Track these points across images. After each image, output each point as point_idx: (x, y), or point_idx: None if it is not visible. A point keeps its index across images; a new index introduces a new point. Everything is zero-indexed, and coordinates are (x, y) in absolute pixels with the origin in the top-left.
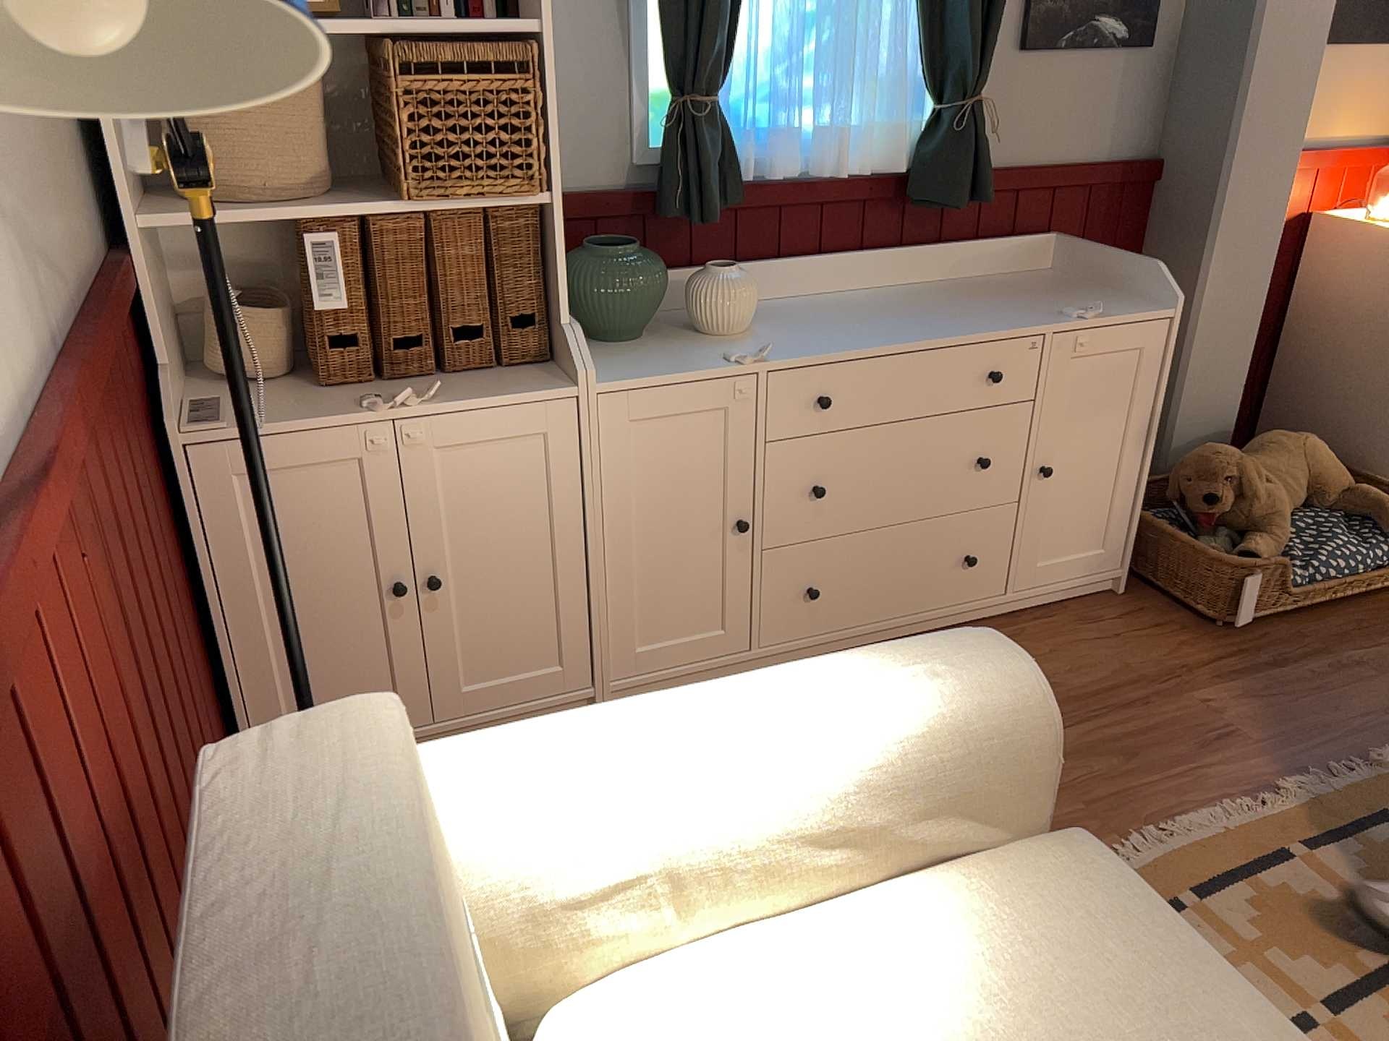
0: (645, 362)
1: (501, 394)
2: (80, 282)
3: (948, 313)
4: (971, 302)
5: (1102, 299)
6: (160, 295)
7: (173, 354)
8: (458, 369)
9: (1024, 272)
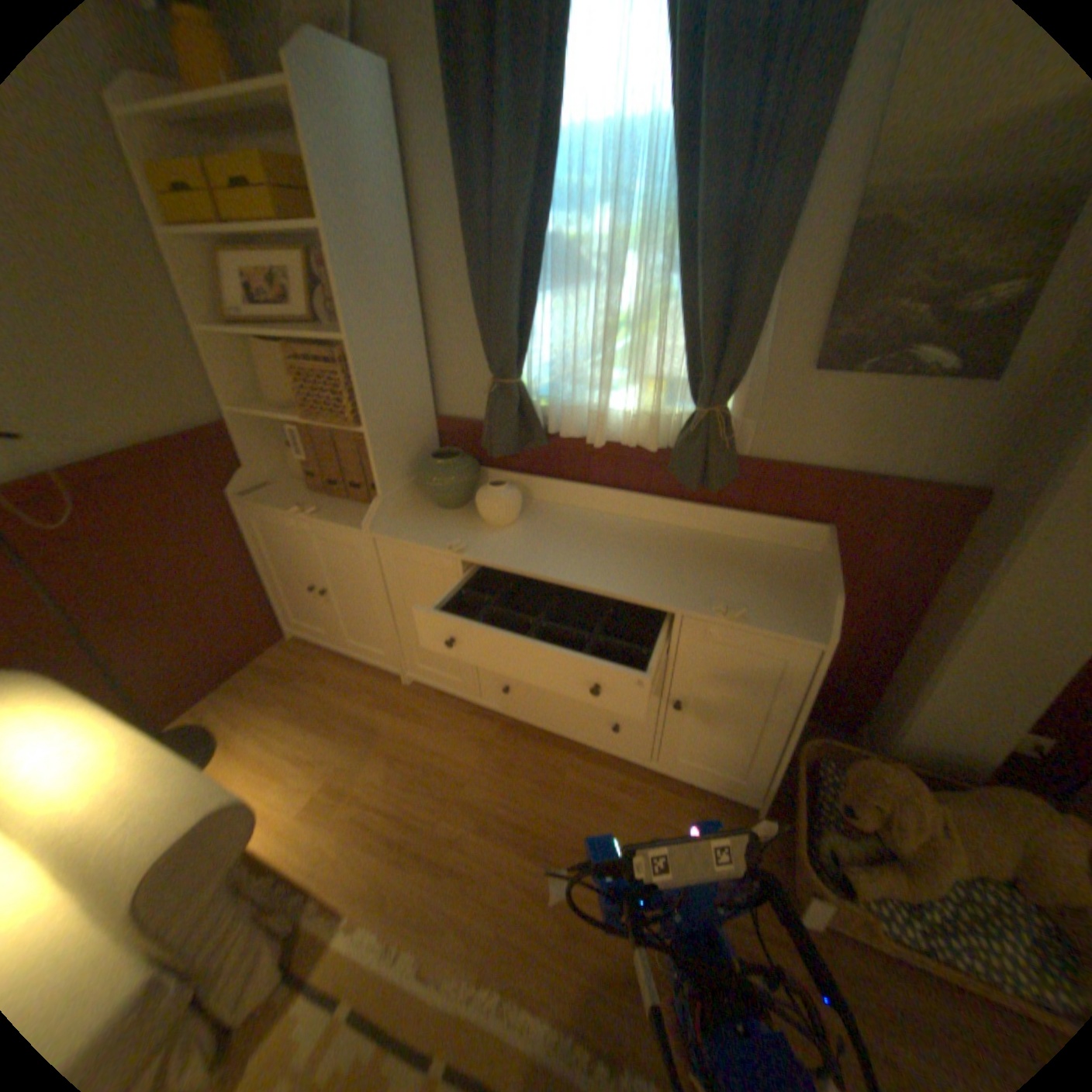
0: (421, 526)
1: (341, 521)
2: (134, 436)
3: (641, 561)
4: (678, 559)
5: (787, 600)
6: (249, 436)
7: (256, 461)
8: (356, 499)
9: (784, 546)
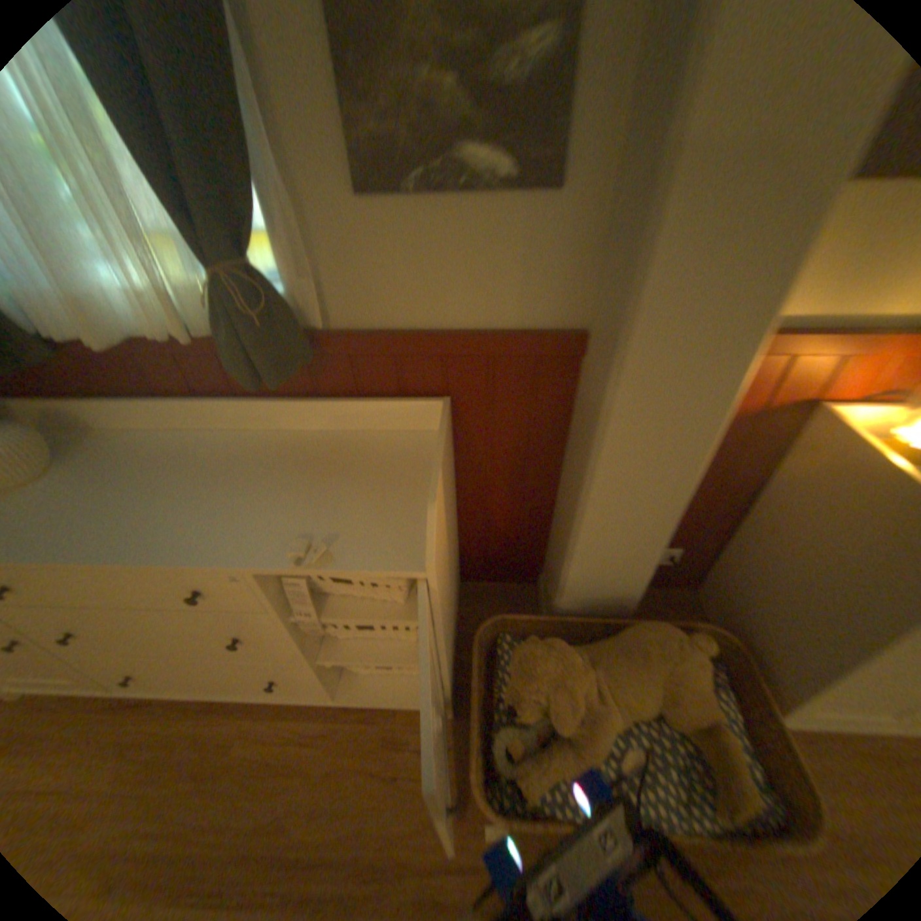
0: None
1: None
2: None
3: (215, 496)
4: (269, 480)
5: (393, 510)
6: None
7: None
8: None
9: (407, 431)
